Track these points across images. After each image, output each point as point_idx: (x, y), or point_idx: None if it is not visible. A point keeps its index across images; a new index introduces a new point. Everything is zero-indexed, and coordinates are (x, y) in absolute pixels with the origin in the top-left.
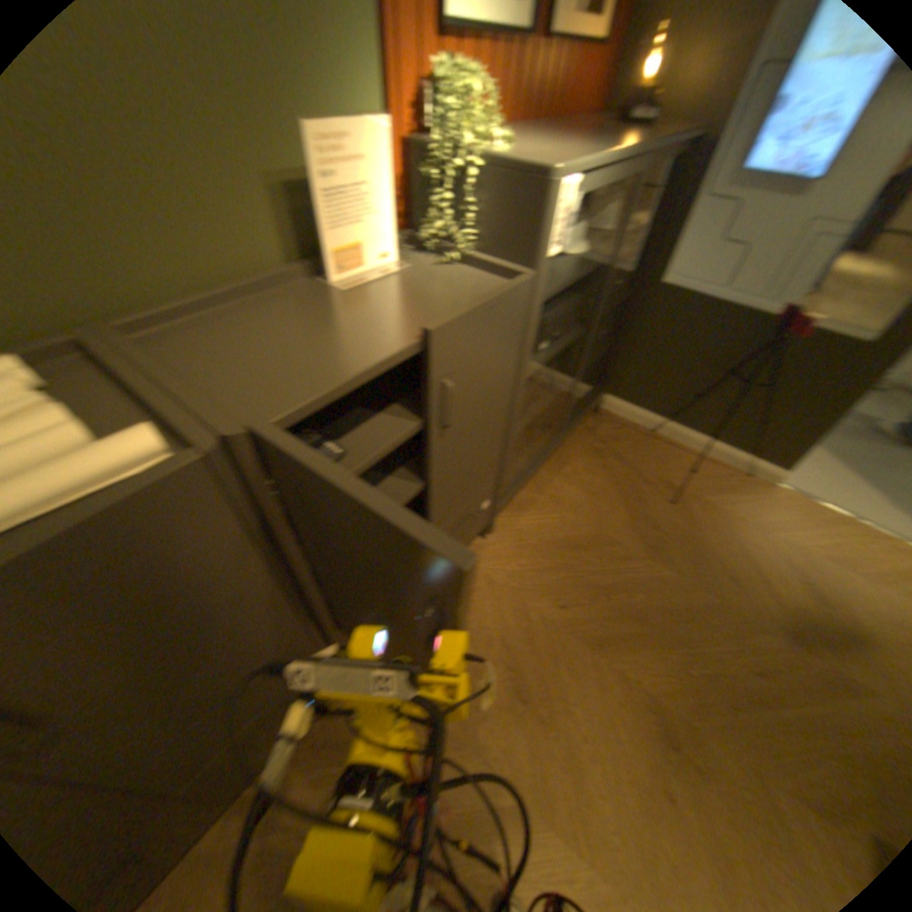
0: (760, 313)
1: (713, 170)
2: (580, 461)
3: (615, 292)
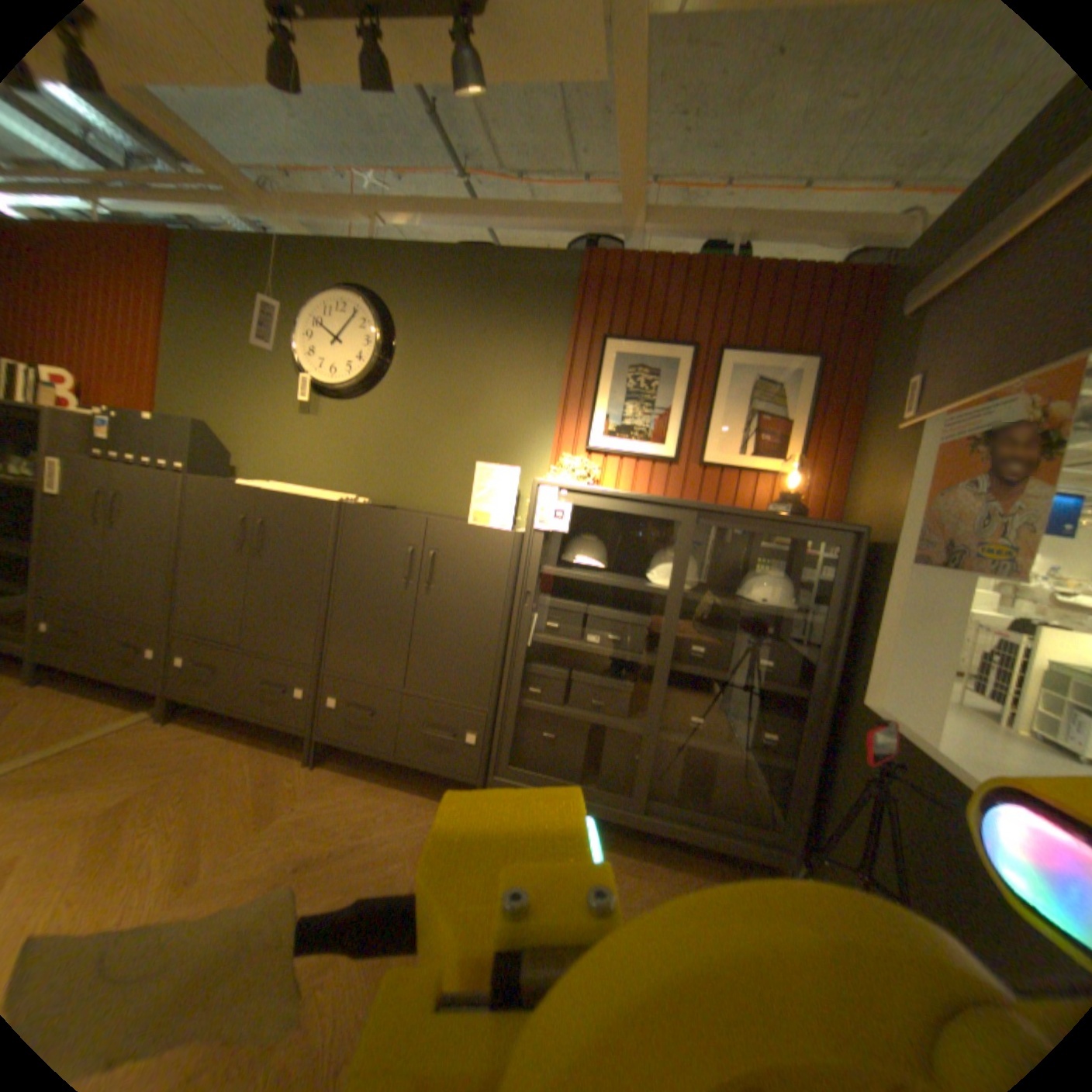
0: (944, 771)
1: (905, 572)
2: (662, 889)
3: (766, 671)
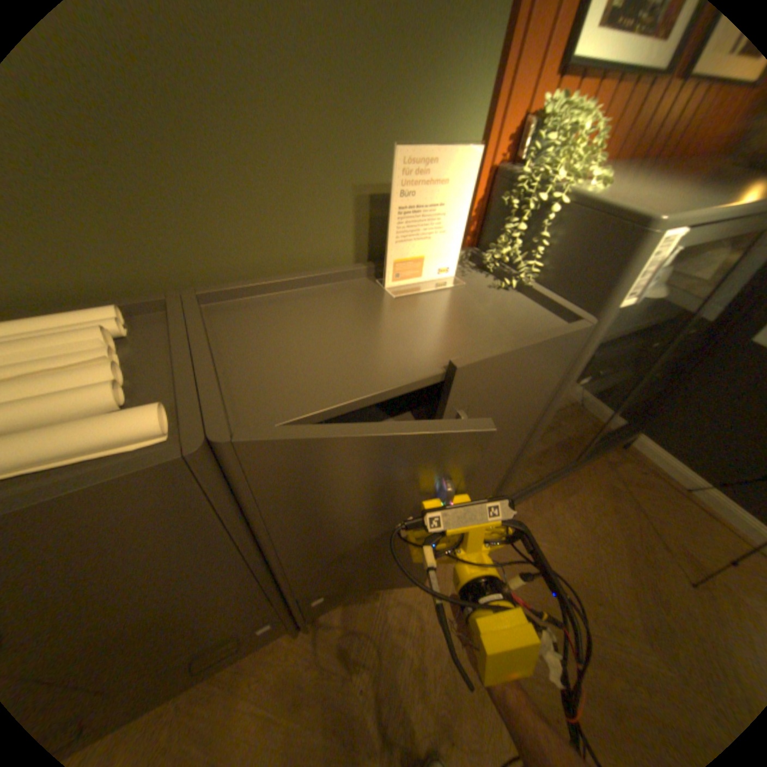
0: None
1: None
2: (589, 495)
3: (684, 340)
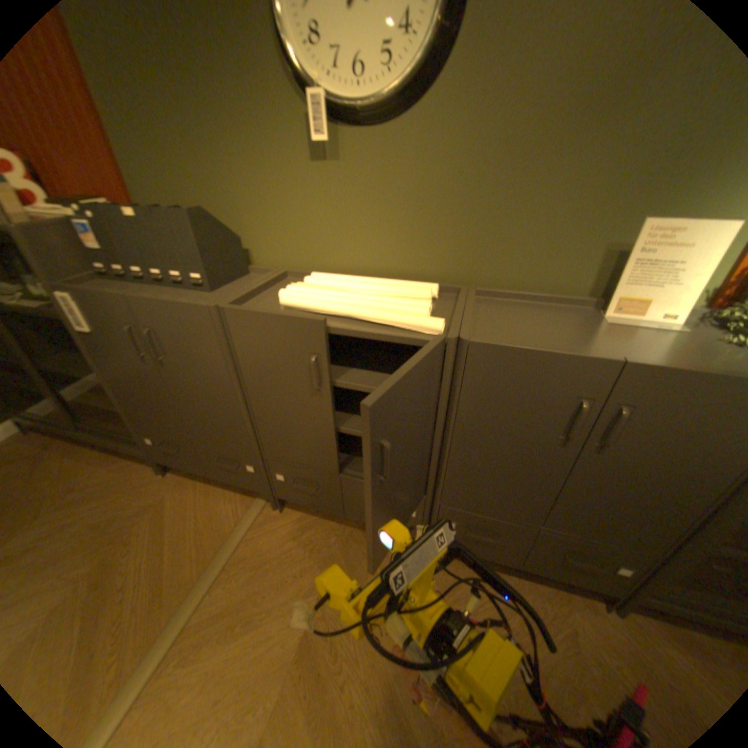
0: None
1: None
2: None
3: None
